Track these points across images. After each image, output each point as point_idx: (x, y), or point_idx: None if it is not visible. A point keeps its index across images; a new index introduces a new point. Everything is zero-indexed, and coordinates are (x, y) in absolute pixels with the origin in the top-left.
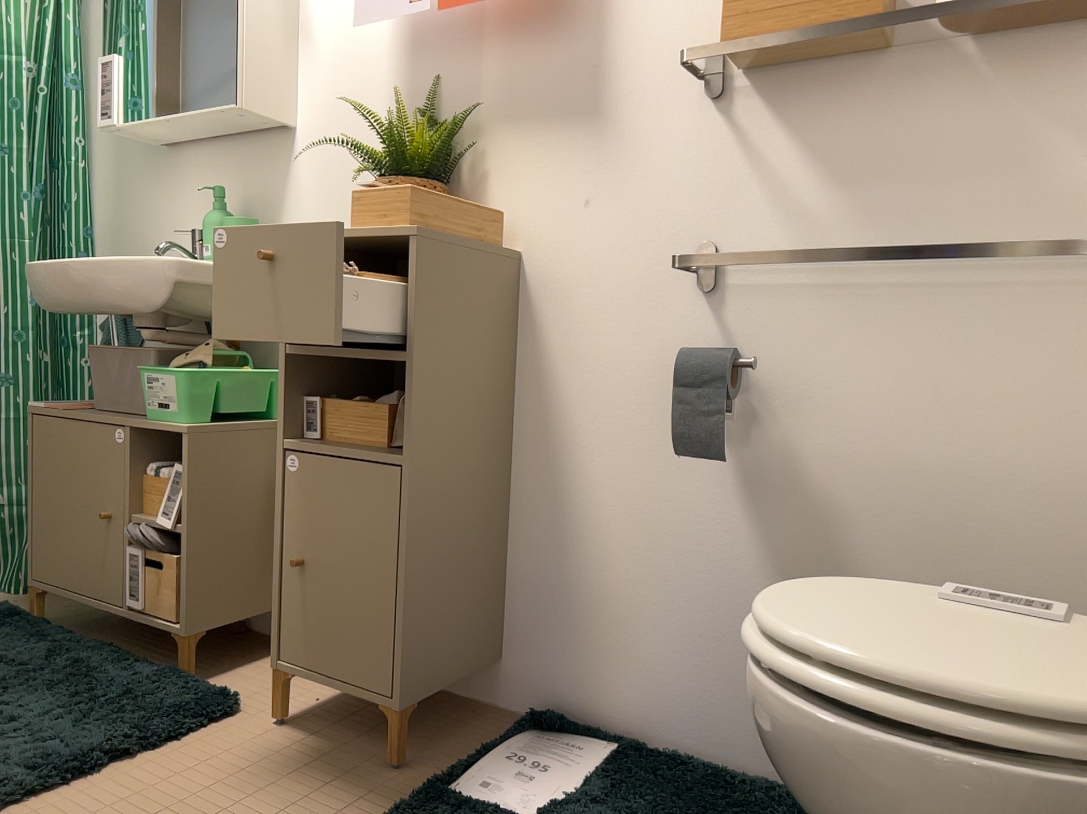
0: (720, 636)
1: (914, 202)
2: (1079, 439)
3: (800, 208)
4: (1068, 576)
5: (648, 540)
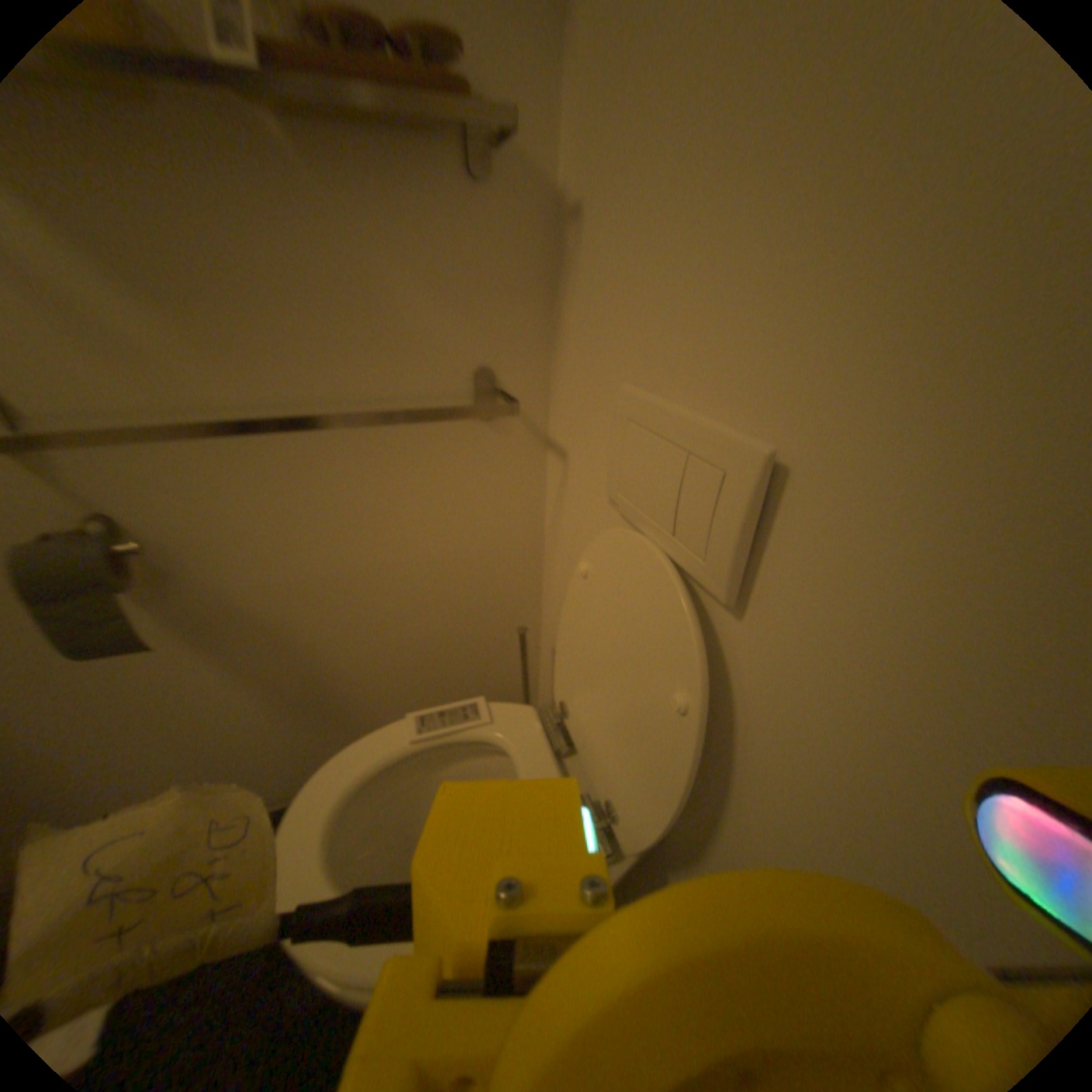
0: (228, 747)
1: (285, 334)
2: (470, 531)
3: (131, 336)
4: (474, 614)
5: (104, 716)
